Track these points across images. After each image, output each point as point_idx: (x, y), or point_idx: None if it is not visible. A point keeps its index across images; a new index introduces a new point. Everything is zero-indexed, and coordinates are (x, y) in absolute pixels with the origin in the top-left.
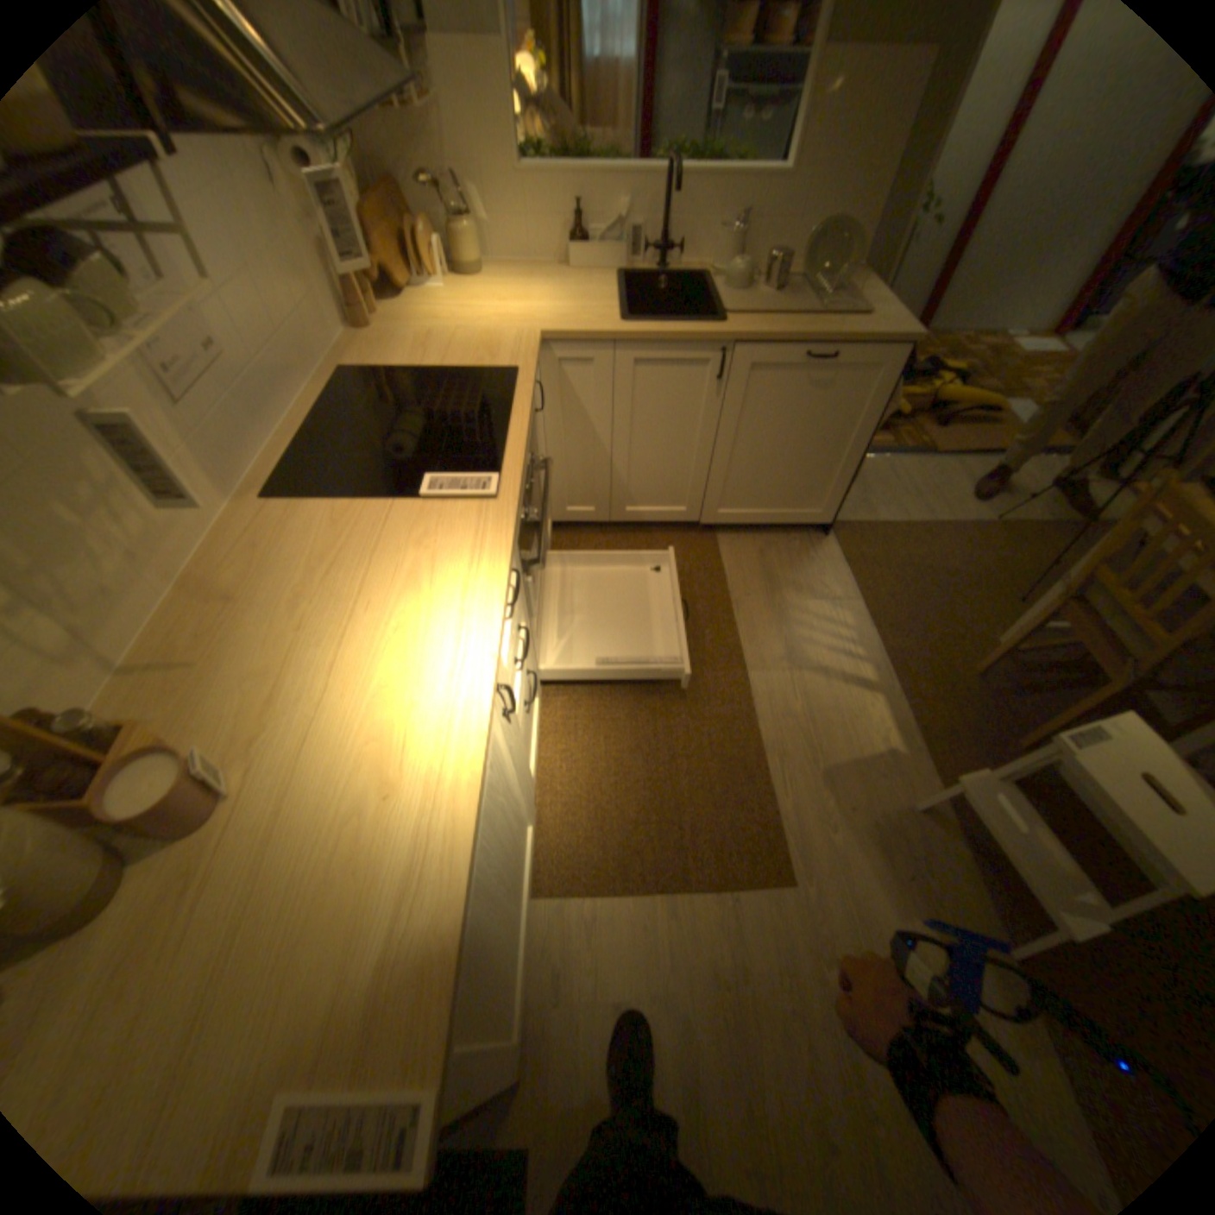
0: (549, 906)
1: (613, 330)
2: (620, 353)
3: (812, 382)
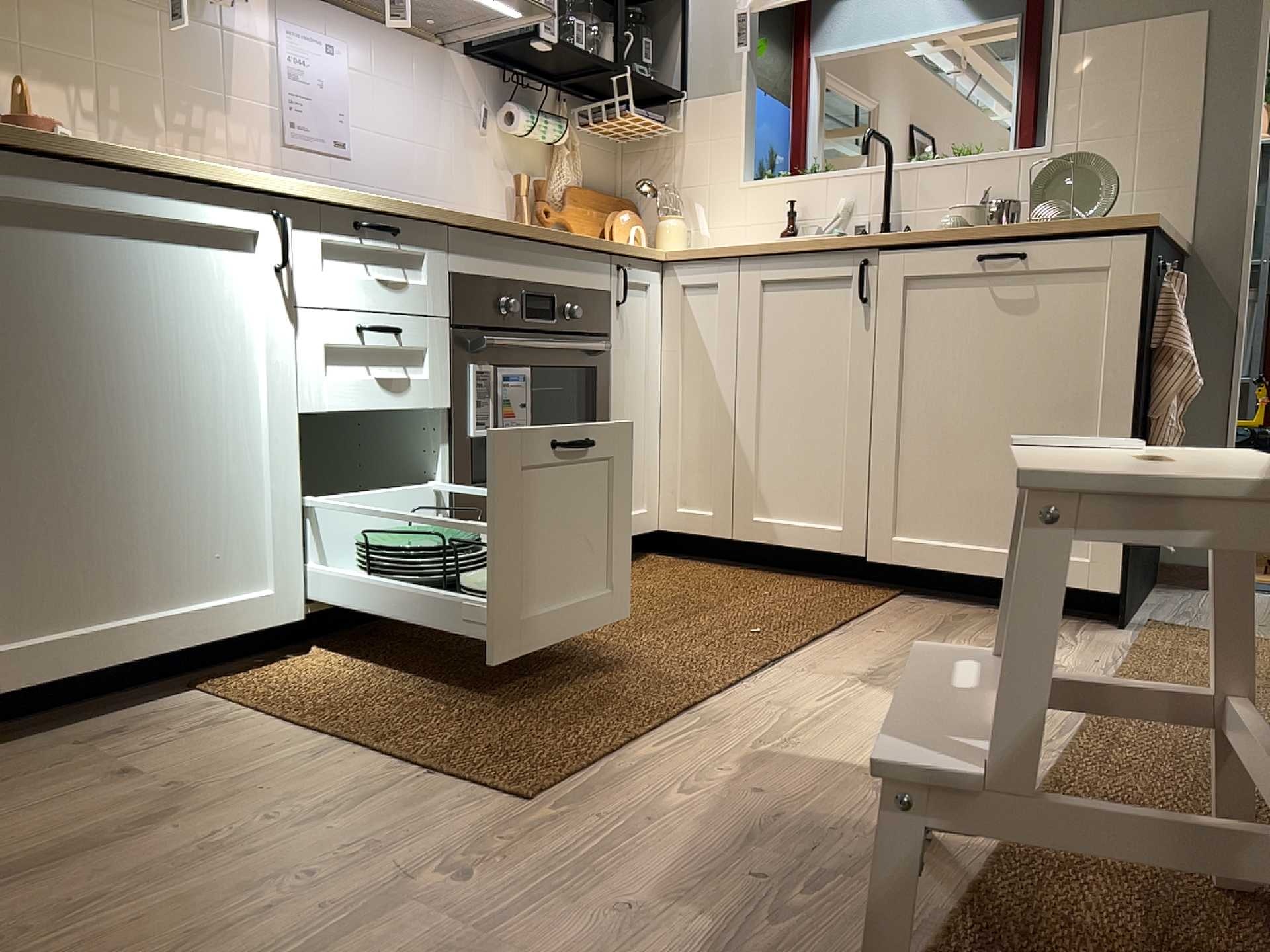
0: (204, 695)
1: (736, 245)
2: (746, 275)
3: (999, 305)
